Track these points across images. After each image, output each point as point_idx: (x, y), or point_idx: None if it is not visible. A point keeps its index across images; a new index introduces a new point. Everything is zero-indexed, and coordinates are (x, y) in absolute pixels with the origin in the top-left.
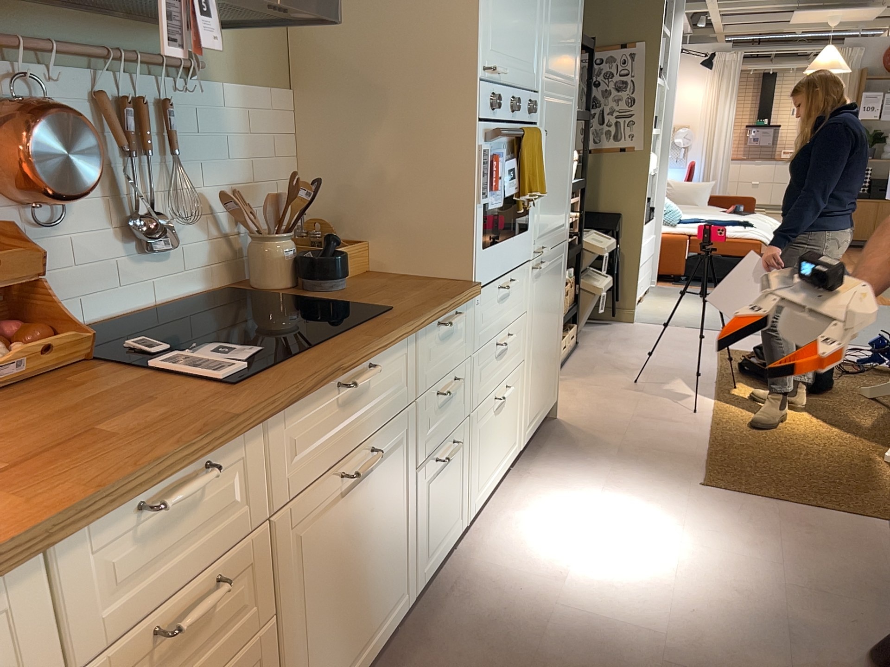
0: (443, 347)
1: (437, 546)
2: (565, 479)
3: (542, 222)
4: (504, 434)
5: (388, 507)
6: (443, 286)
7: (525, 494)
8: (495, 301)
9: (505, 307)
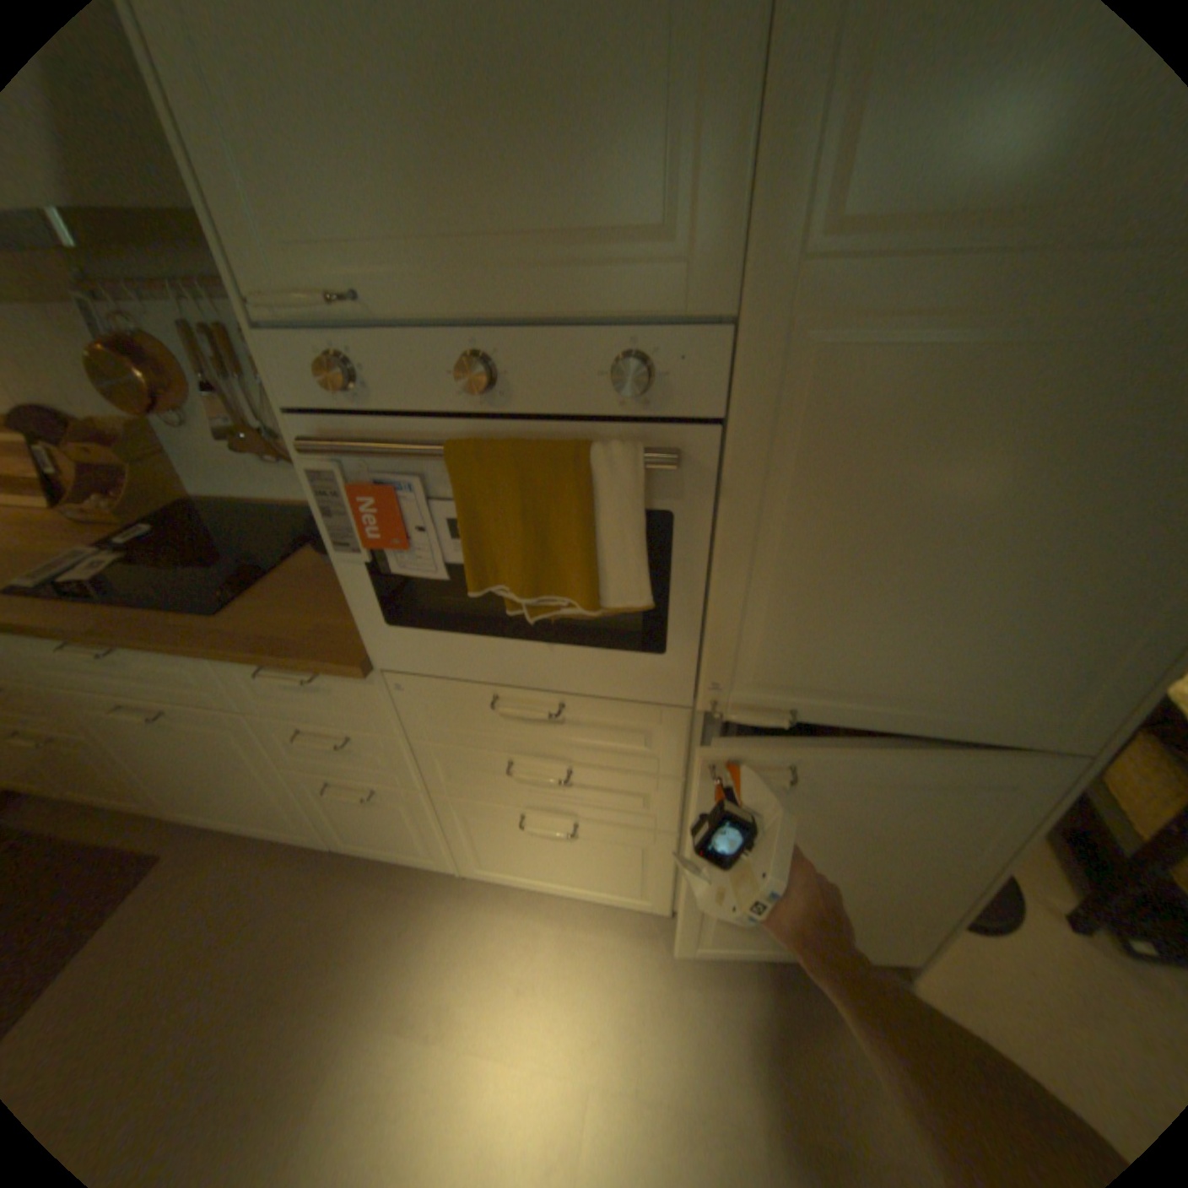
0: (294, 697)
1: (369, 847)
2: (669, 1021)
3: (783, 663)
4: (579, 868)
5: (228, 767)
6: (336, 634)
7: (604, 954)
8: (480, 709)
9: (539, 733)
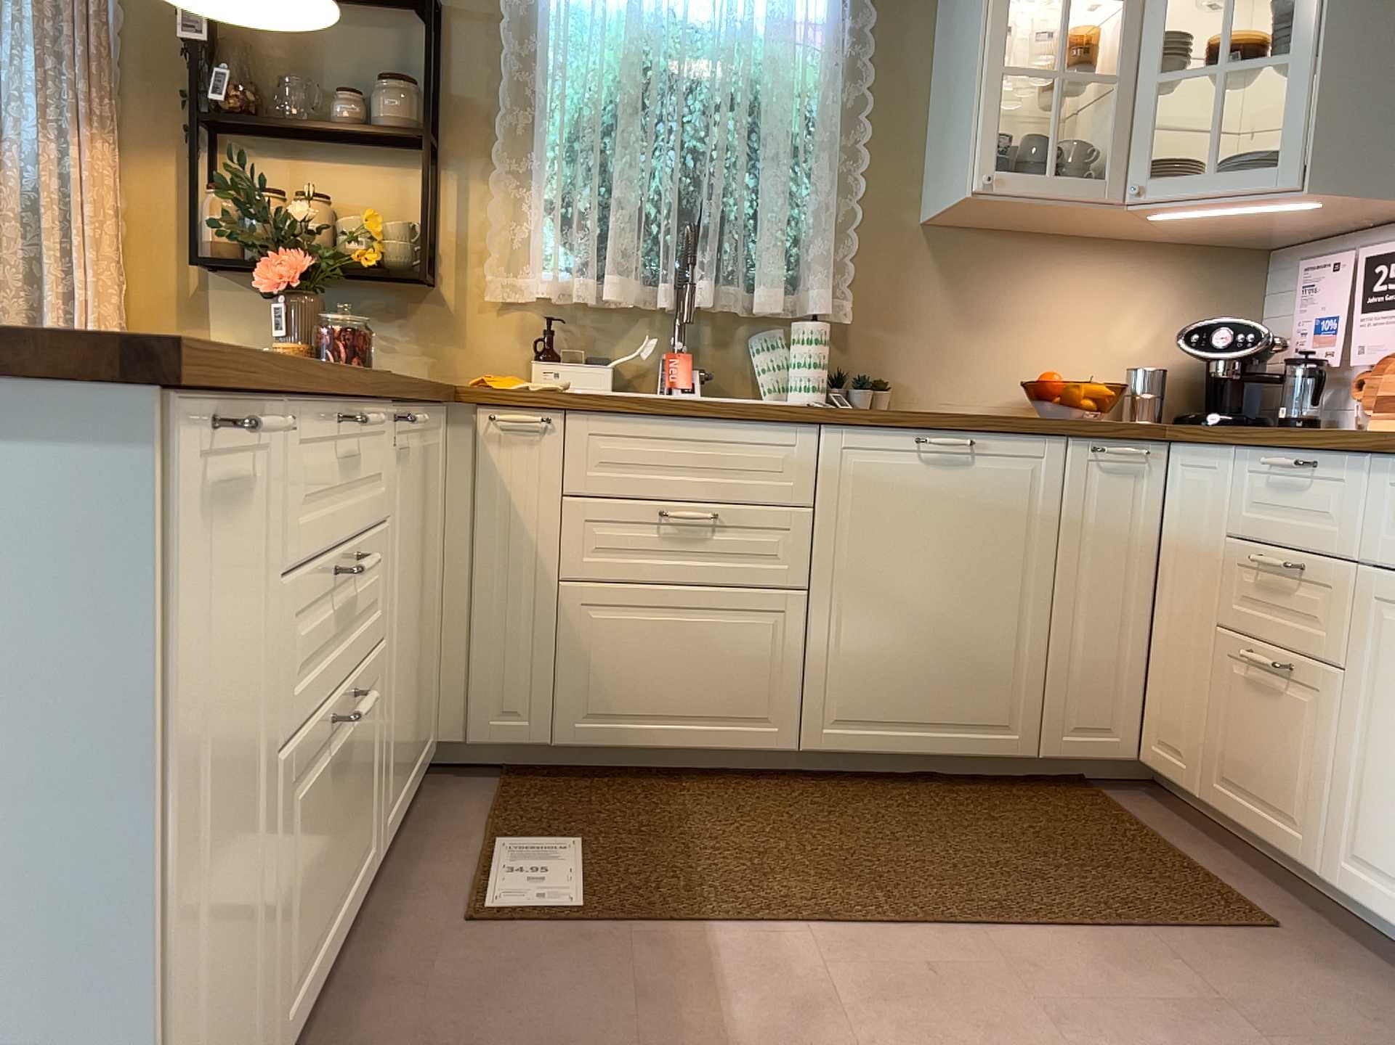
0: None
1: None
2: None
3: None
4: None
5: None
6: None
7: None
8: None
9: None
